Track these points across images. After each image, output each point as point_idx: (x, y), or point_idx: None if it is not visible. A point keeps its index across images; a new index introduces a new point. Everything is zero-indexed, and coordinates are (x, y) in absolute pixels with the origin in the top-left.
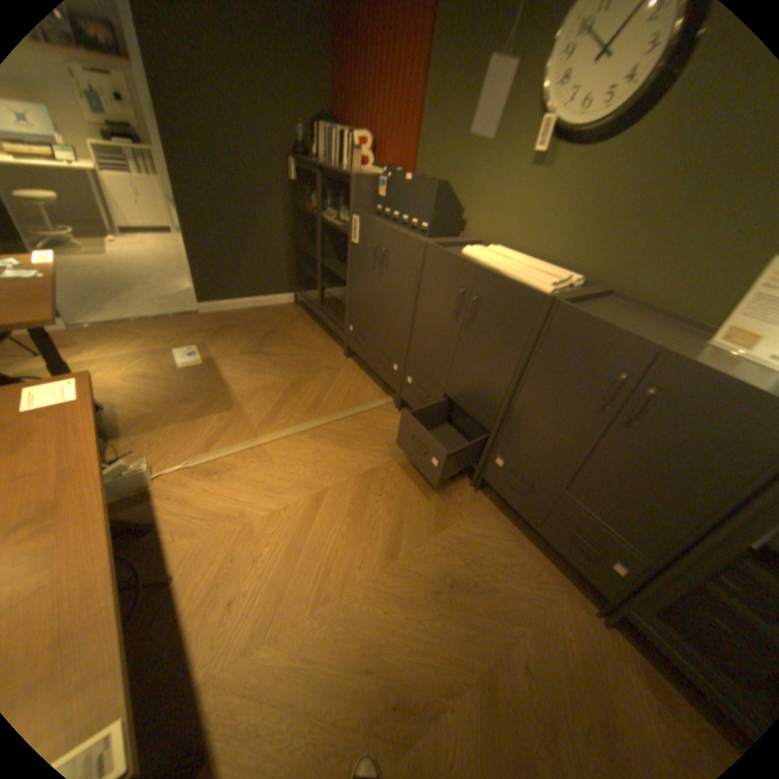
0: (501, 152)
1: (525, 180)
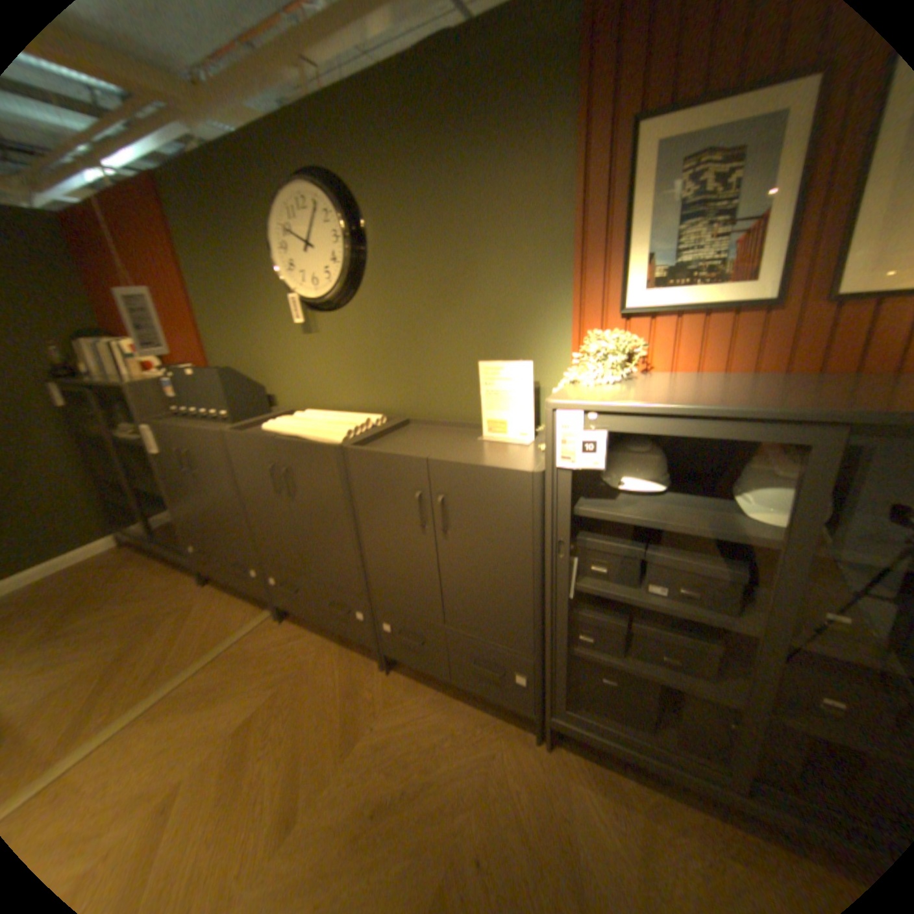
0: (275, 330)
1: (304, 348)
